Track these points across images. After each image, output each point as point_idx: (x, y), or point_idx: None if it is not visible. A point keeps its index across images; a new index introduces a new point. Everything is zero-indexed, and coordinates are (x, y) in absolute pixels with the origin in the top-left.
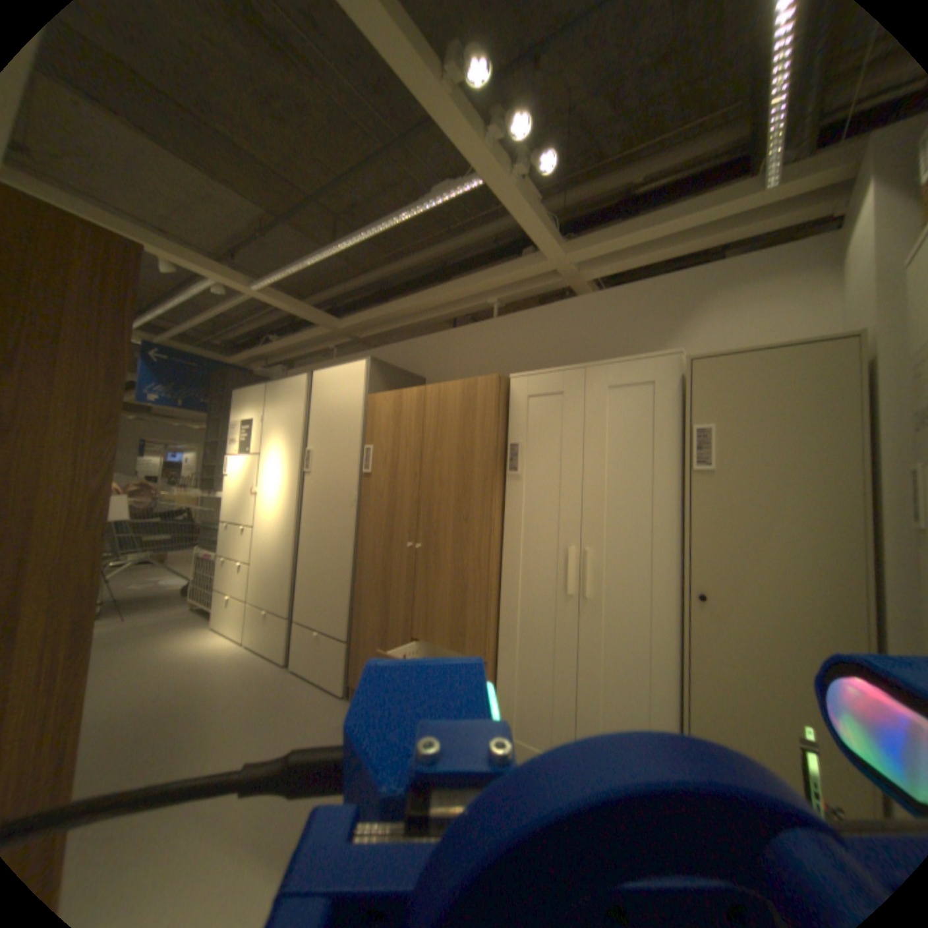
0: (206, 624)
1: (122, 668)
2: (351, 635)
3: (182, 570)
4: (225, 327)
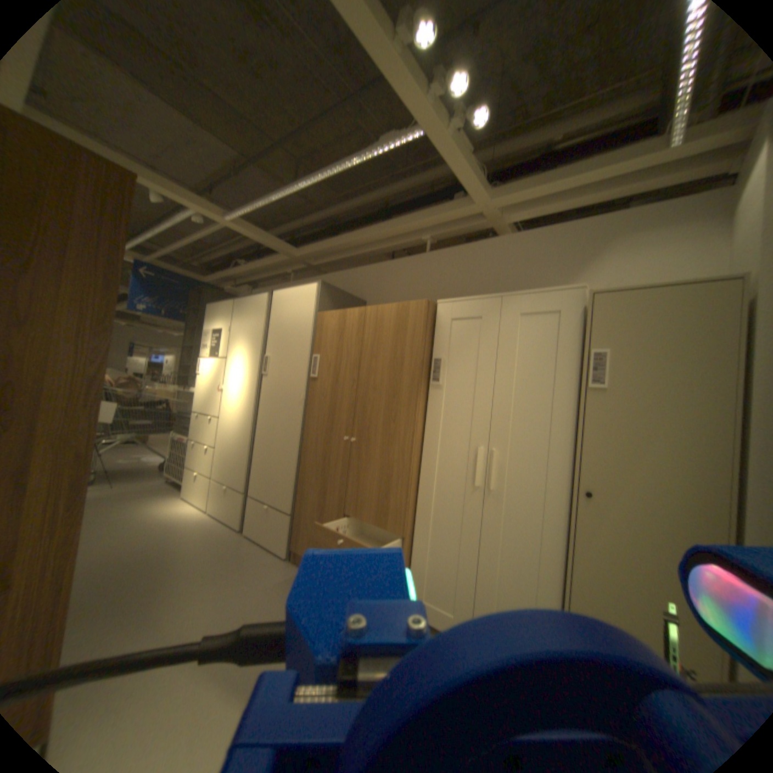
0: (179, 493)
1: (111, 524)
2: (295, 509)
3: (161, 449)
4: (202, 251)
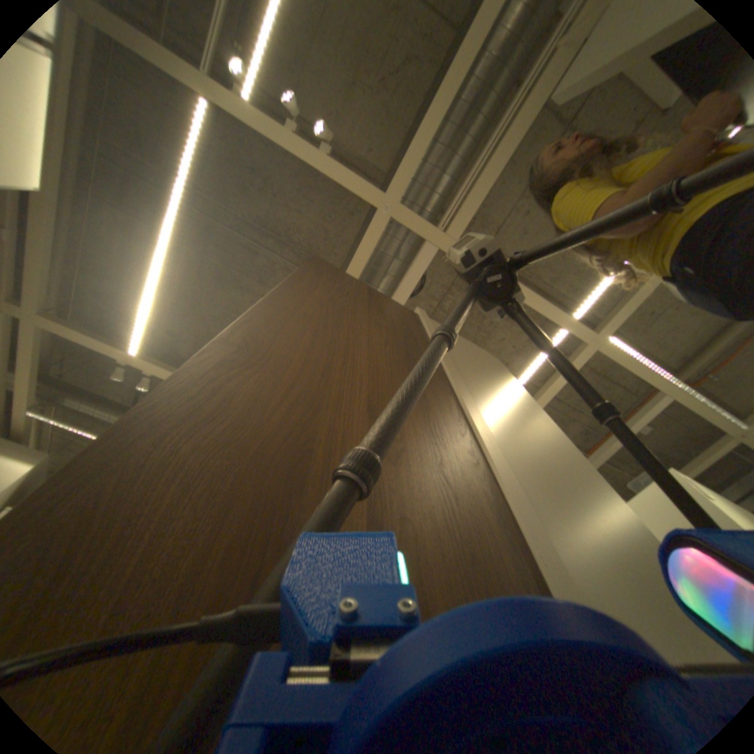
0: None
1: None
2: None
3: None
4: None
